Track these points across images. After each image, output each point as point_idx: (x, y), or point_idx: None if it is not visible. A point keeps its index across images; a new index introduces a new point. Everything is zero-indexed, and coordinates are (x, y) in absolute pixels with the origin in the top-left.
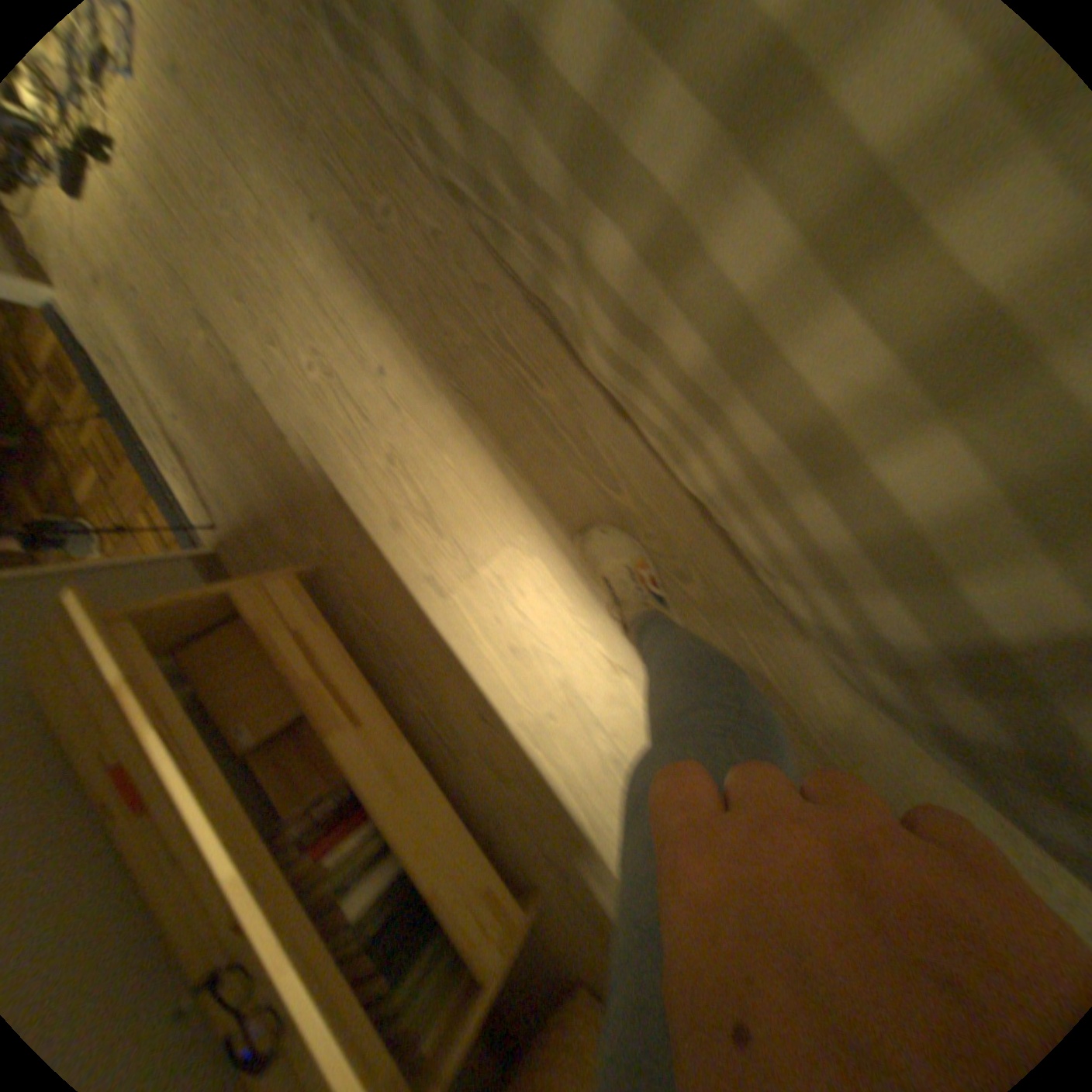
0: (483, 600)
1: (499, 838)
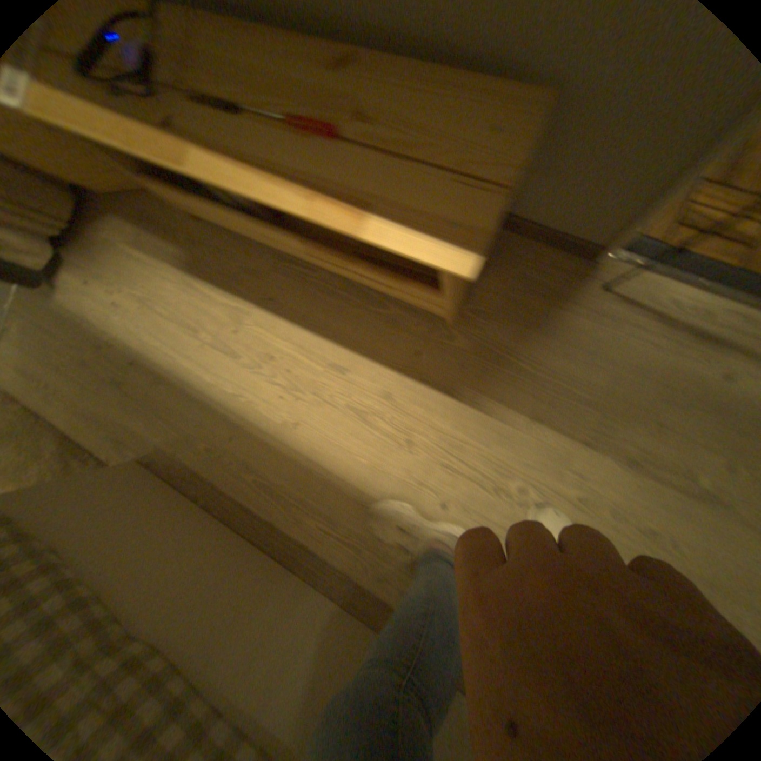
0: (299, 375)
1: (227, 225)
